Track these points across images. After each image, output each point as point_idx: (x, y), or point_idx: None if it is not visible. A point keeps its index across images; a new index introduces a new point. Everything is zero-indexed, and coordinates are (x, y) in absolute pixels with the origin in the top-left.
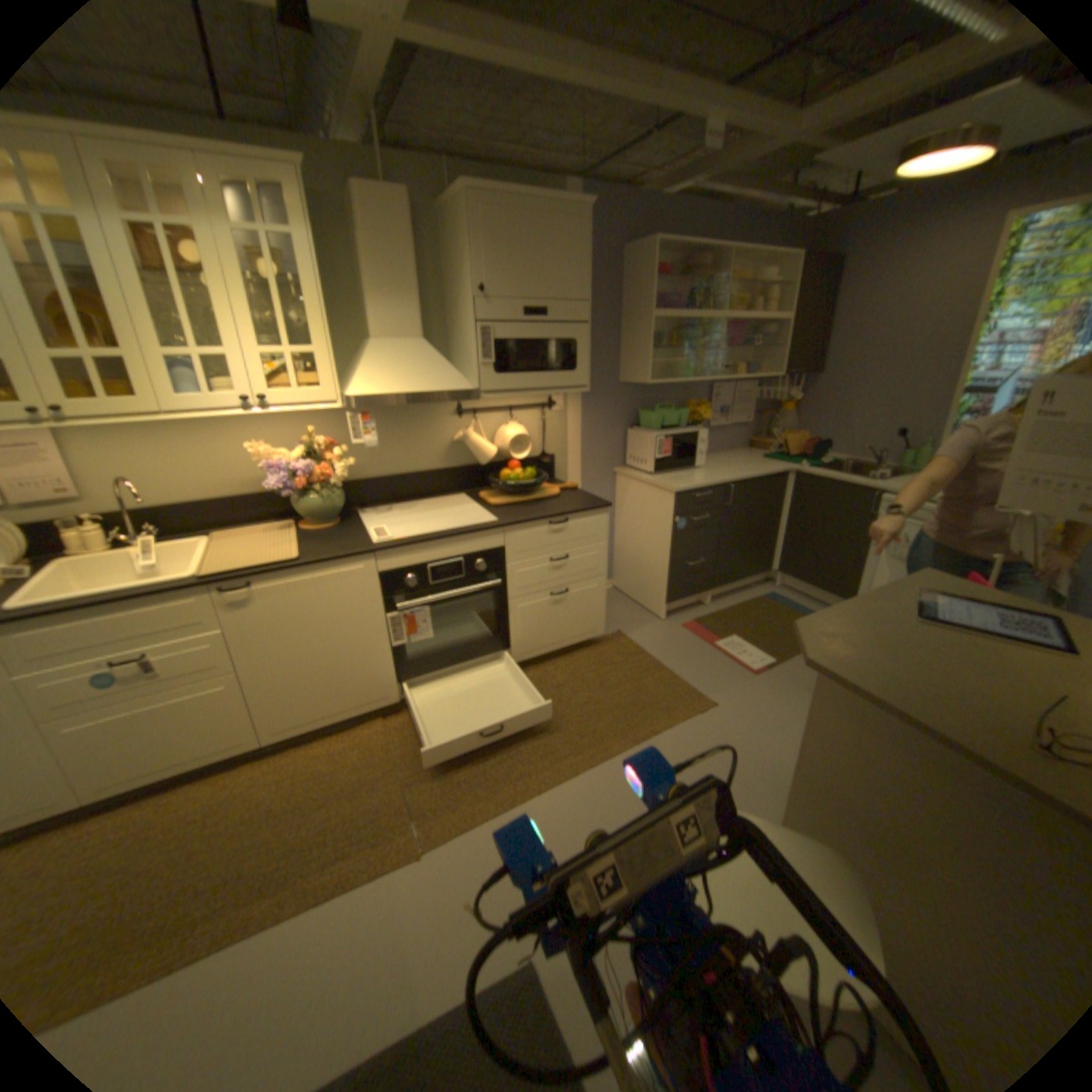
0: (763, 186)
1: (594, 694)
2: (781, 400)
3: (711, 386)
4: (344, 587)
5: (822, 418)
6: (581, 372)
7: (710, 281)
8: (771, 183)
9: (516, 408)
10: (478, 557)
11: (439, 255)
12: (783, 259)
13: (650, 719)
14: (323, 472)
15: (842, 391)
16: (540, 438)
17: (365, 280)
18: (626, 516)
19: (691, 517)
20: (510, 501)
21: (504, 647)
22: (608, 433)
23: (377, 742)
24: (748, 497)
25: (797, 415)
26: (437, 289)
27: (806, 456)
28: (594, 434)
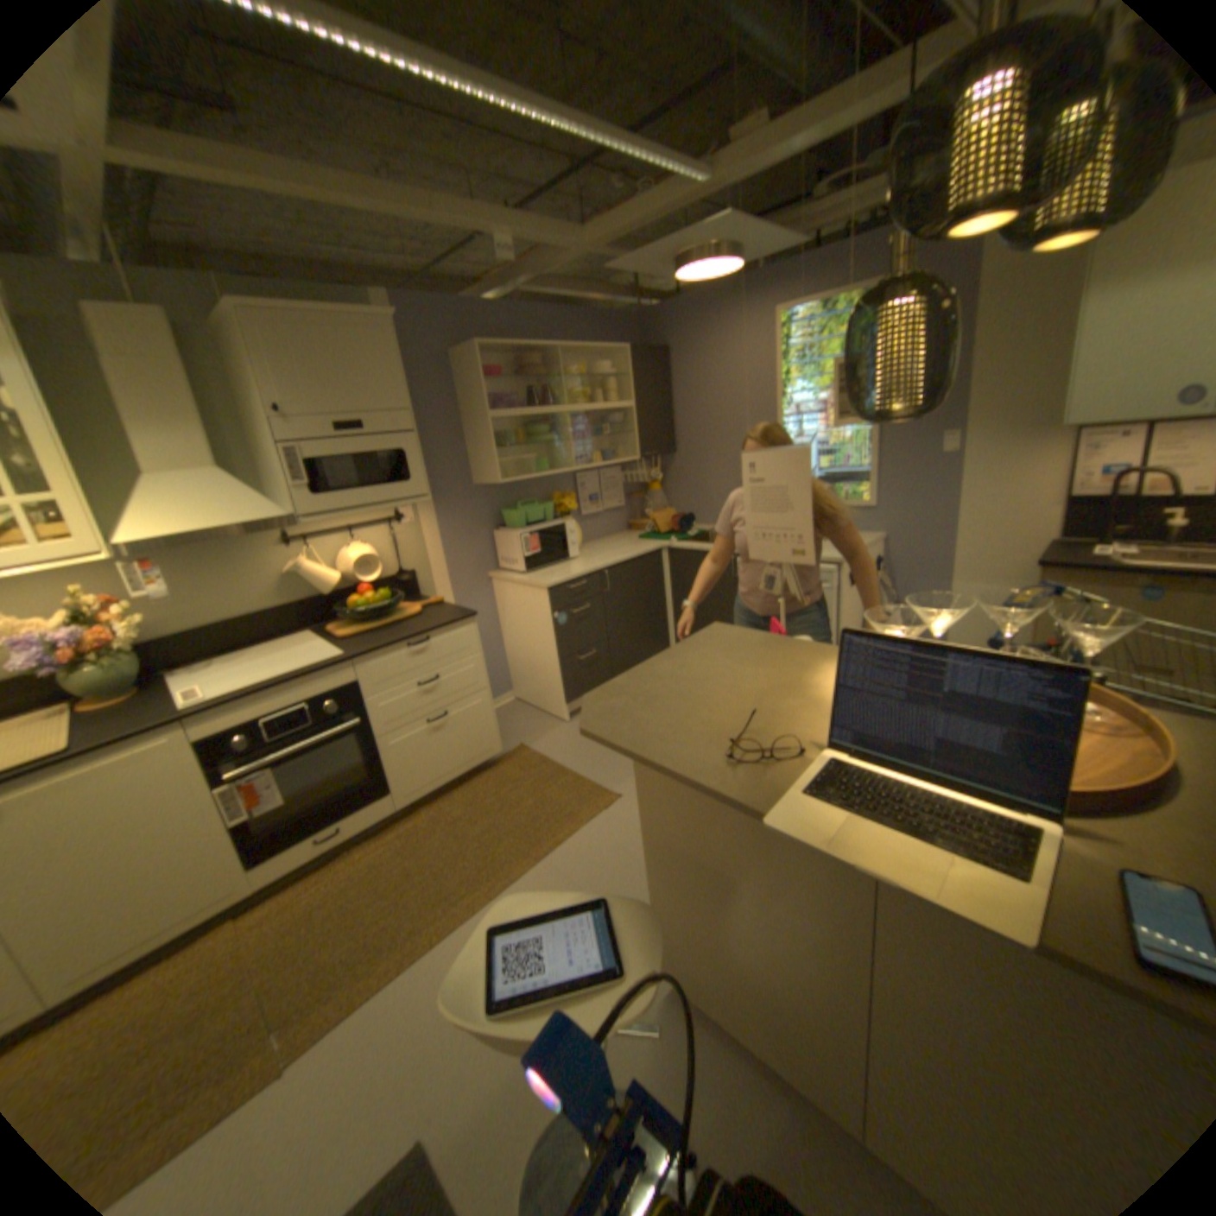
0: (582, 289)
1: (493, 821)
2: (645, 482)
3: (573, 478)
4: (141, 772)
5: (685, 495)
6: (416, 483)
7: (545, 379)
8: (588, 285)
9: (356, 528)
10: (324, 700)
11: (224, 376)
12: (613, 354)
13: (553, 831)
14: (99, 639)
15: (694, 468)
16: (392, 555)
17: (122, 412)
18: (510, 622)
19: (570, 612)
20: (363, 629)
21: (381, 795)
22: (472, 539)
23: (222, 954)
24: (626, 581)
25: (664, 495)
26: (229, 413)
27: (675, 533)
28: (457, 543)
